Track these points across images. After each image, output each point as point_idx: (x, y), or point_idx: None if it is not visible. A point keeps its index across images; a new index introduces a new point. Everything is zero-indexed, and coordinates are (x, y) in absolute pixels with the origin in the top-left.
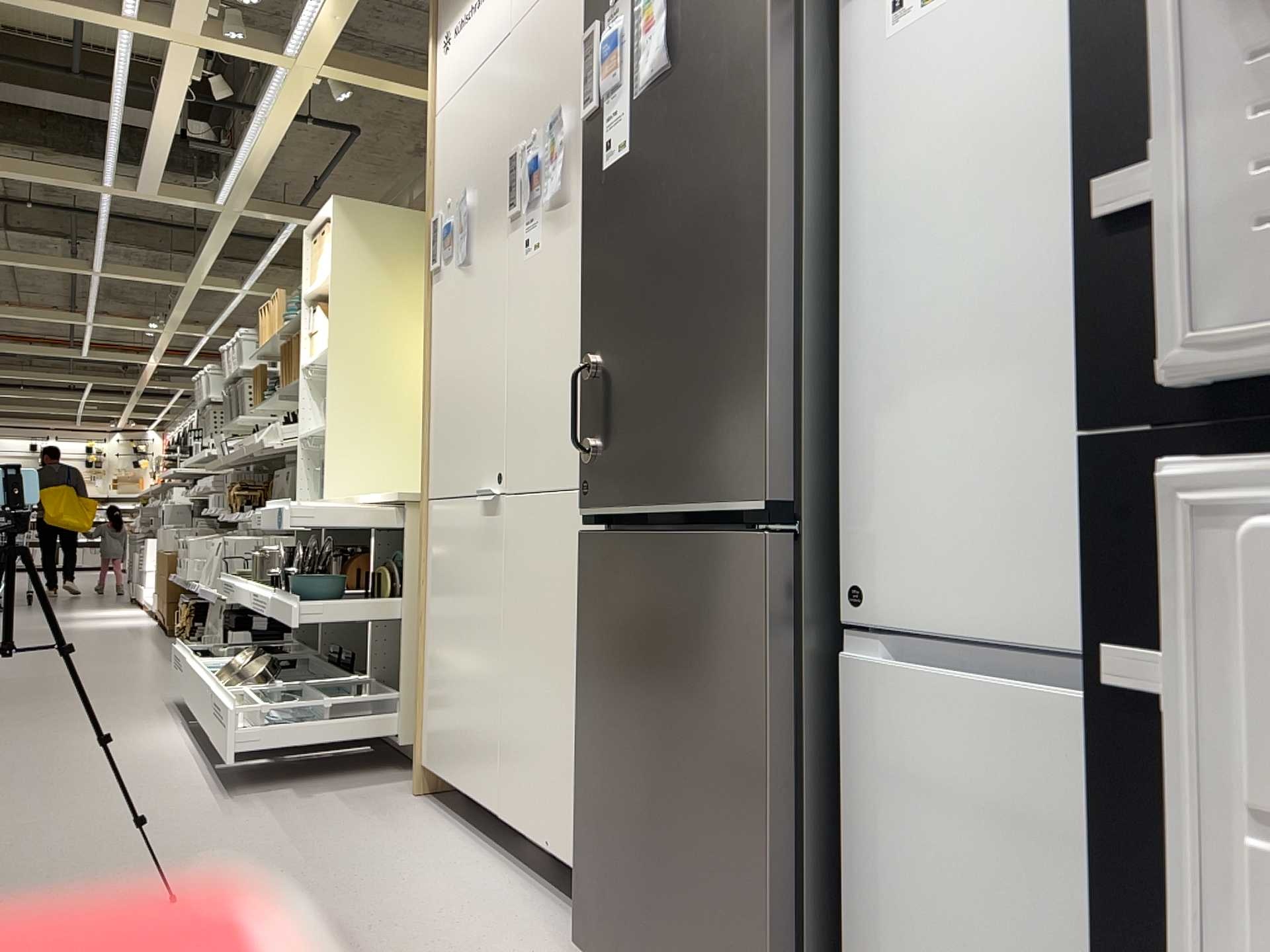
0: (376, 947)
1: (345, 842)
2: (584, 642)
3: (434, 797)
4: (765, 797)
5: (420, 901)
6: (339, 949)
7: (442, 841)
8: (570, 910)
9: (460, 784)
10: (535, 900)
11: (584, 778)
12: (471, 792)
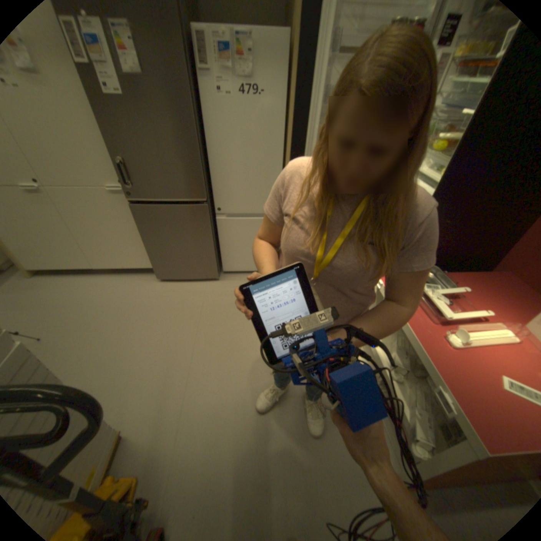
0: (115, 306)
1: (43, 299)
2: (141, 228)
3: (38, 275)
4: (211, 243)
5: (102, 294)
6: (108, 312)
7: (72, 282)
8: (136, 275)
9: (61, 268)
10: (125, 278)
11: (150, 253)
12: (70, 268)
